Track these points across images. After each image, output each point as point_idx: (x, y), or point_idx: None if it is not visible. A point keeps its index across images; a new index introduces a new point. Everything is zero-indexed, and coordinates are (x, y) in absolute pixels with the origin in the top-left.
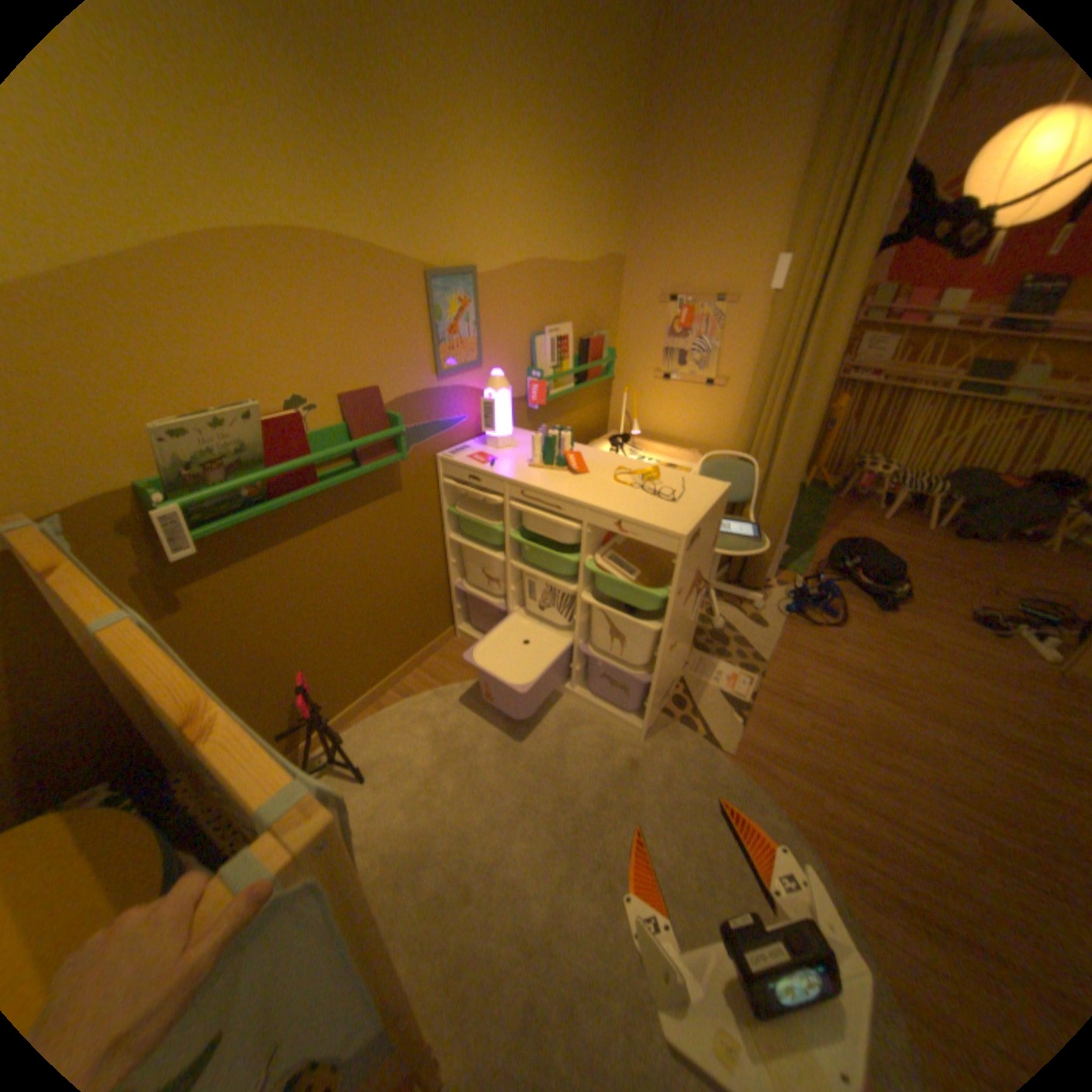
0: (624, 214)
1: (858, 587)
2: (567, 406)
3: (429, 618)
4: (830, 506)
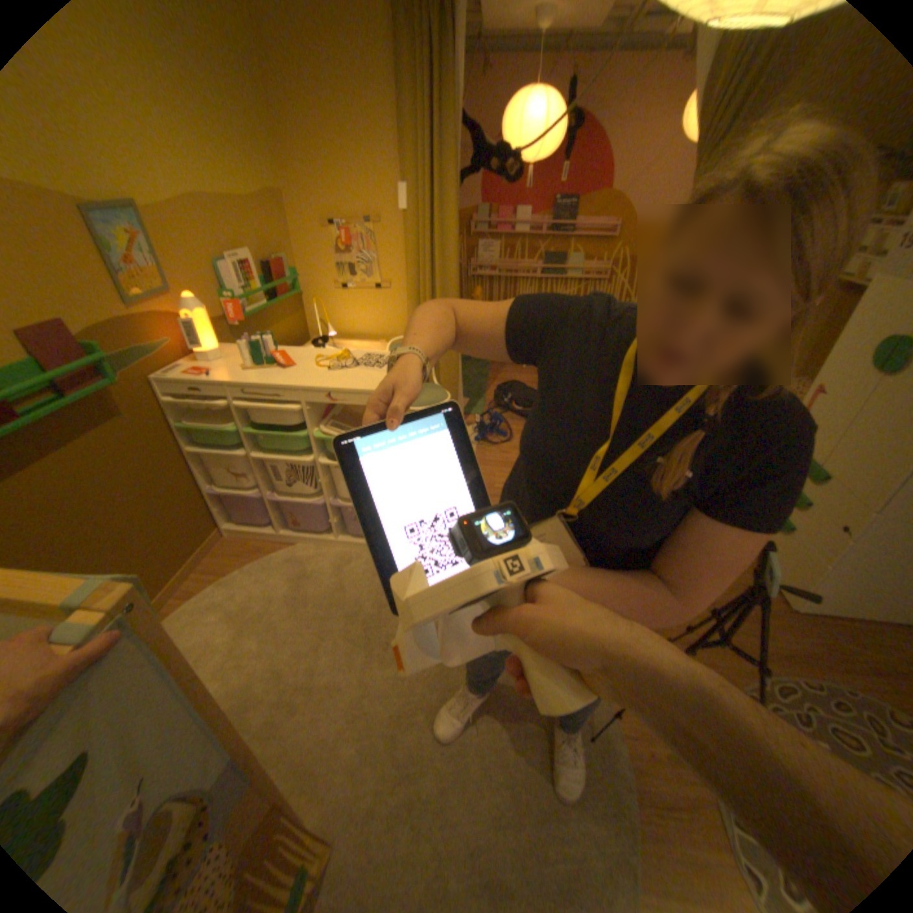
0: (269, 154)
1: (514, 414)
2: (267, 322)
3: (189, 527)
4: (489, 367)
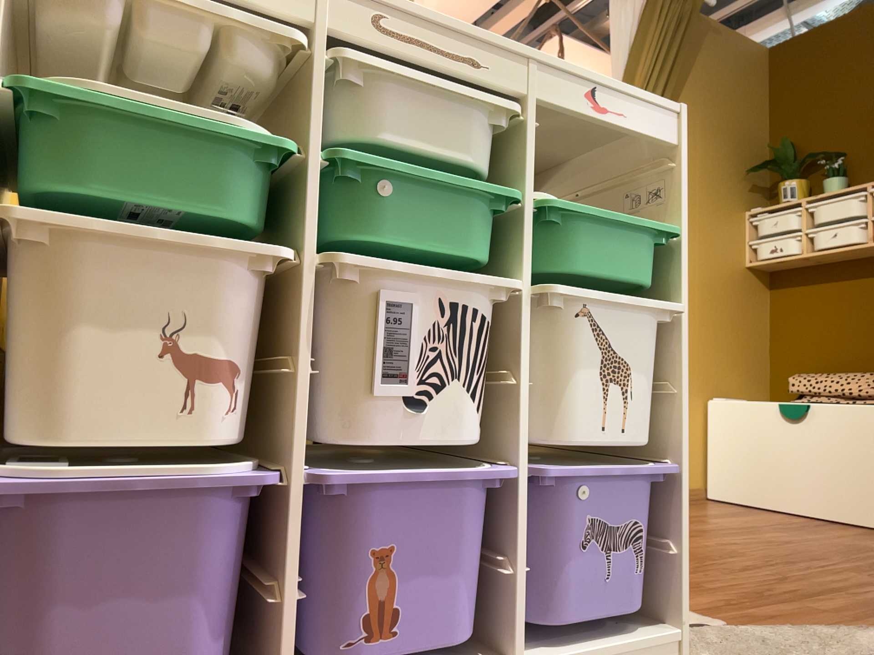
0: None
1: None
2: None
3: None
4: None
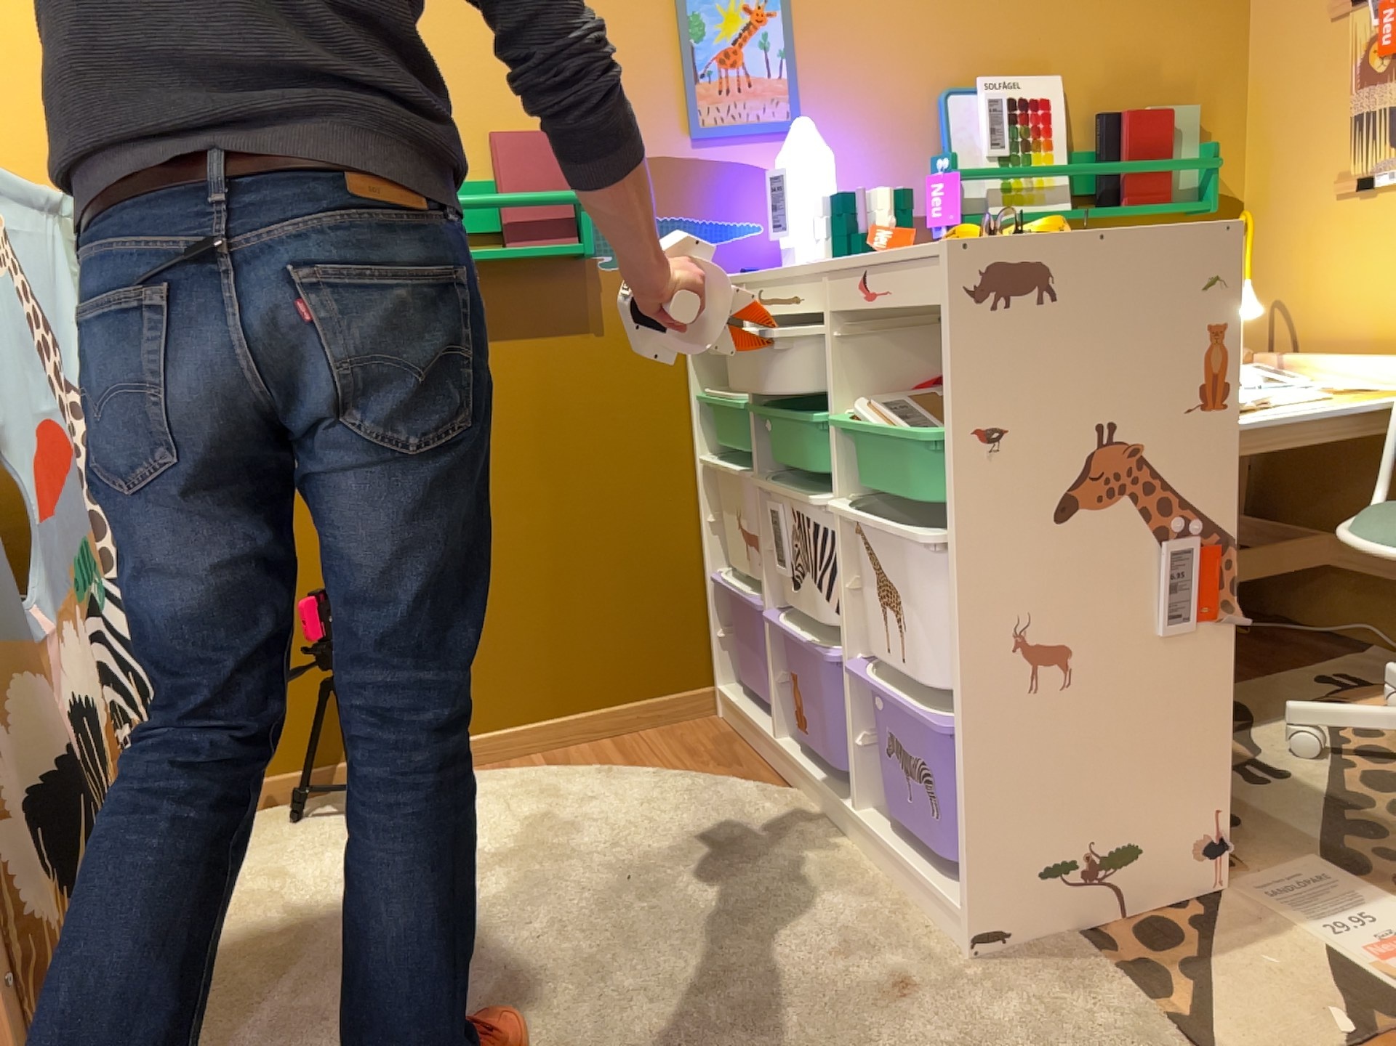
0: None
1: None
2: None
3: (650, 634)
4: None
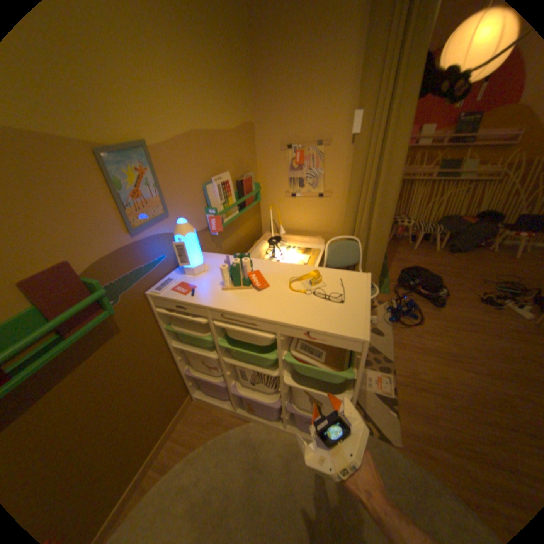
0: (249, 95)
1: (419, 295)
2: (237, 225)
3: (169, 402)
4: None
